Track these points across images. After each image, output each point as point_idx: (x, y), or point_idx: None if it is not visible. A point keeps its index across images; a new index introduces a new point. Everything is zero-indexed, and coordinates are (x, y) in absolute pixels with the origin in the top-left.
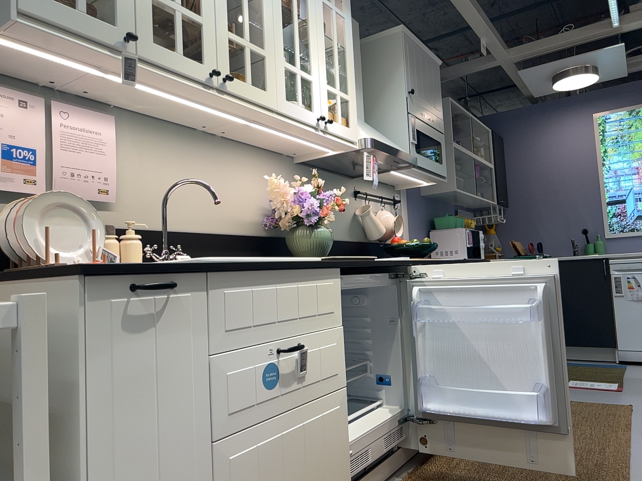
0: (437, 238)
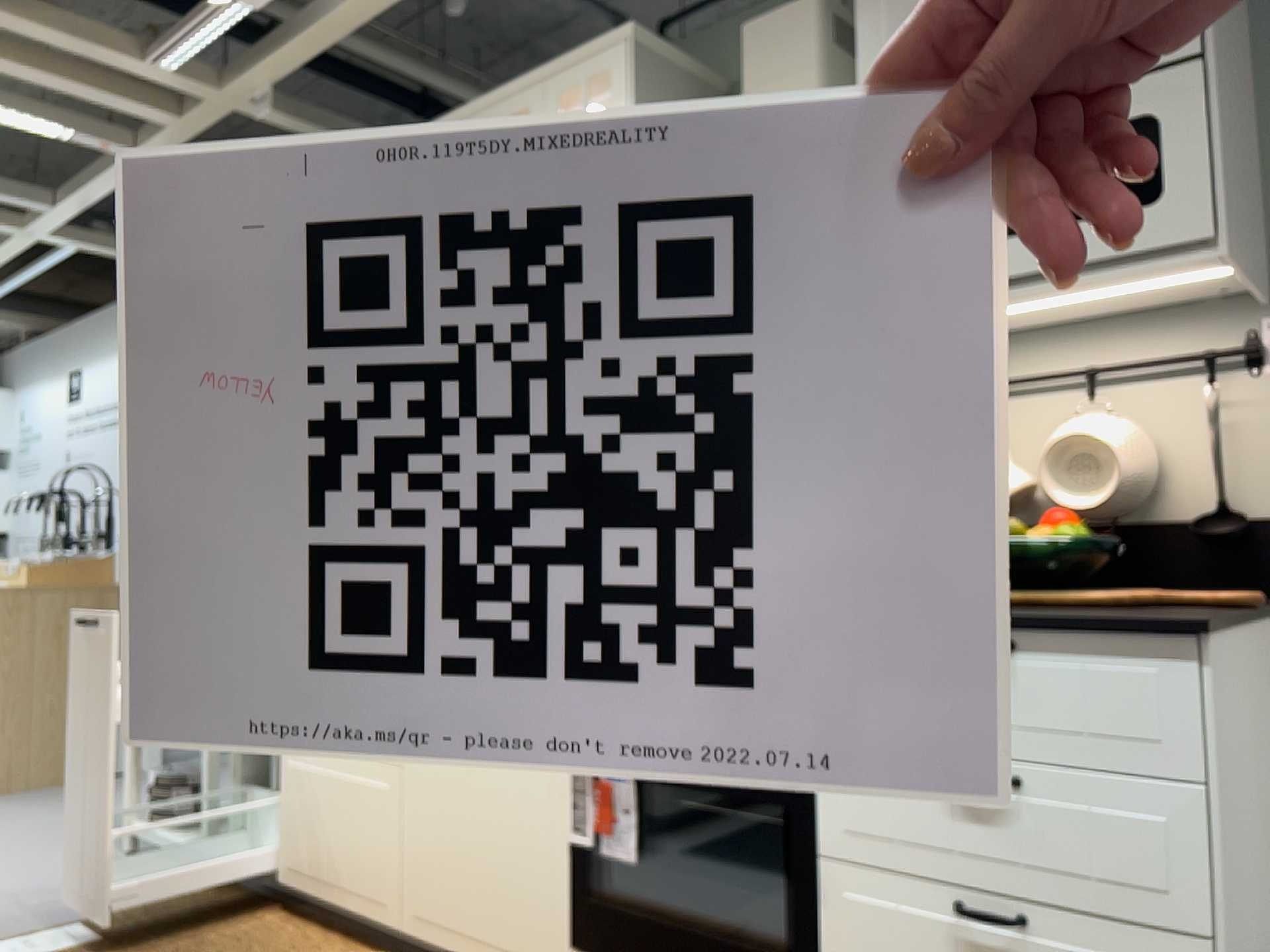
0: None
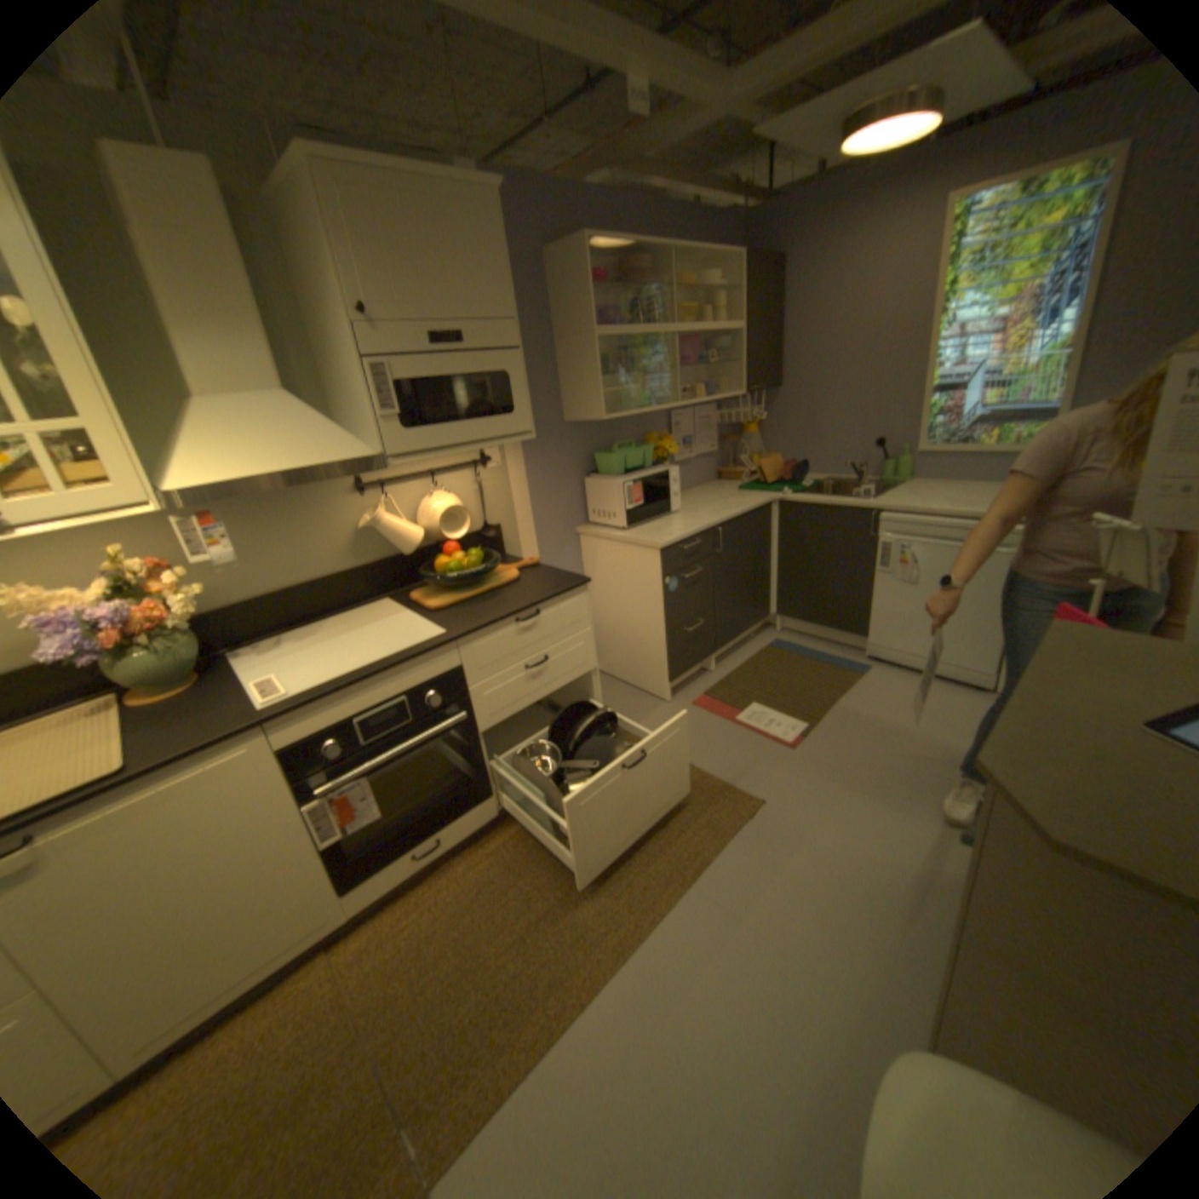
0: (593, 489)
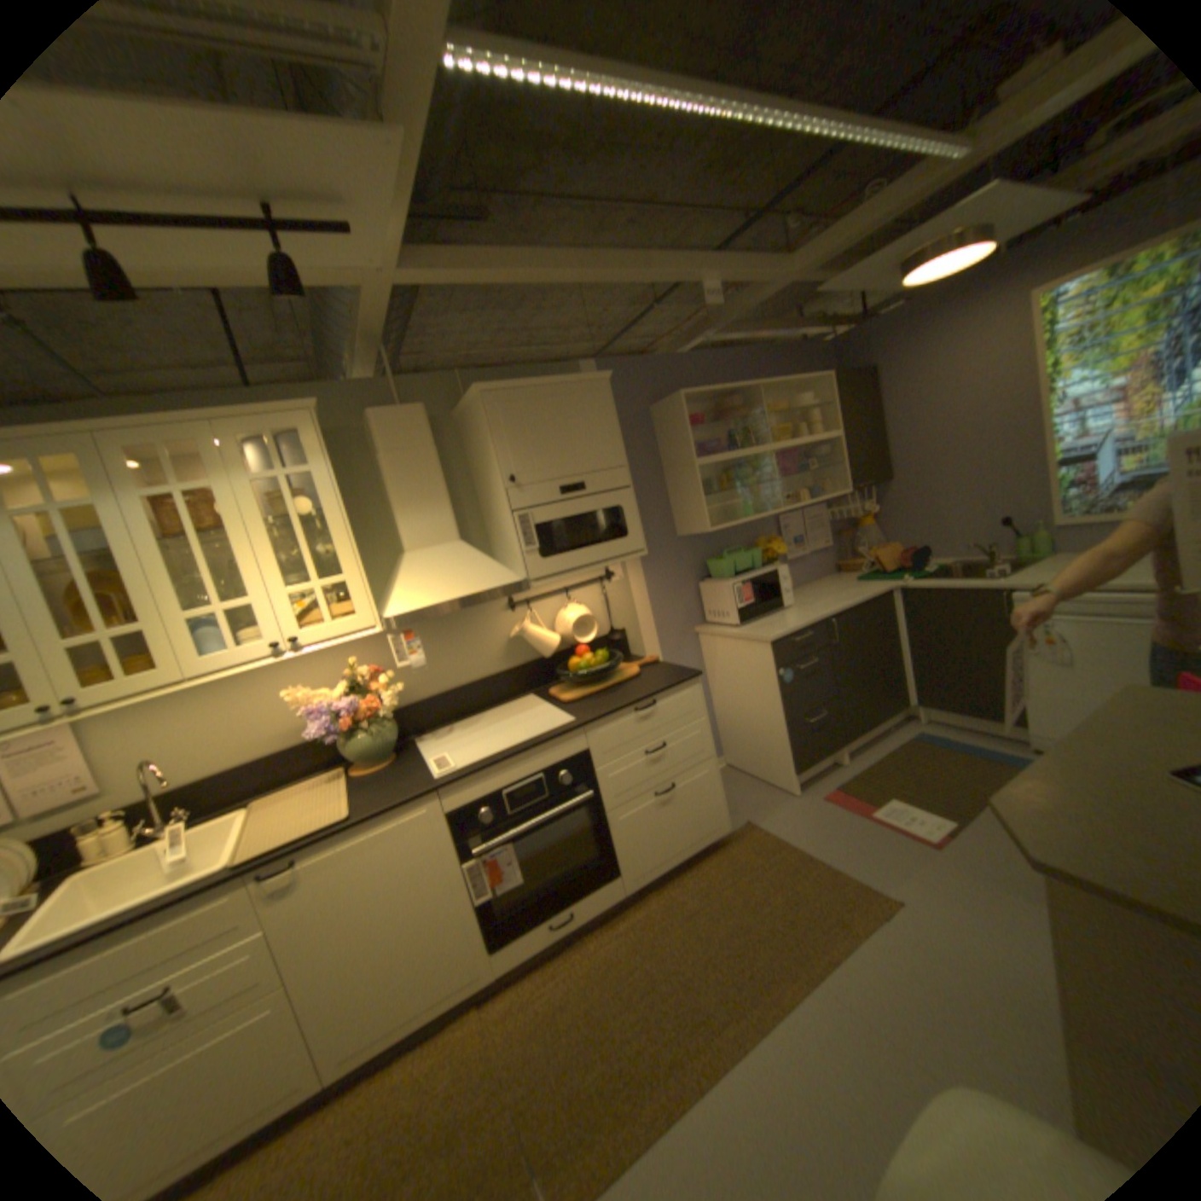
0: (707, 592)
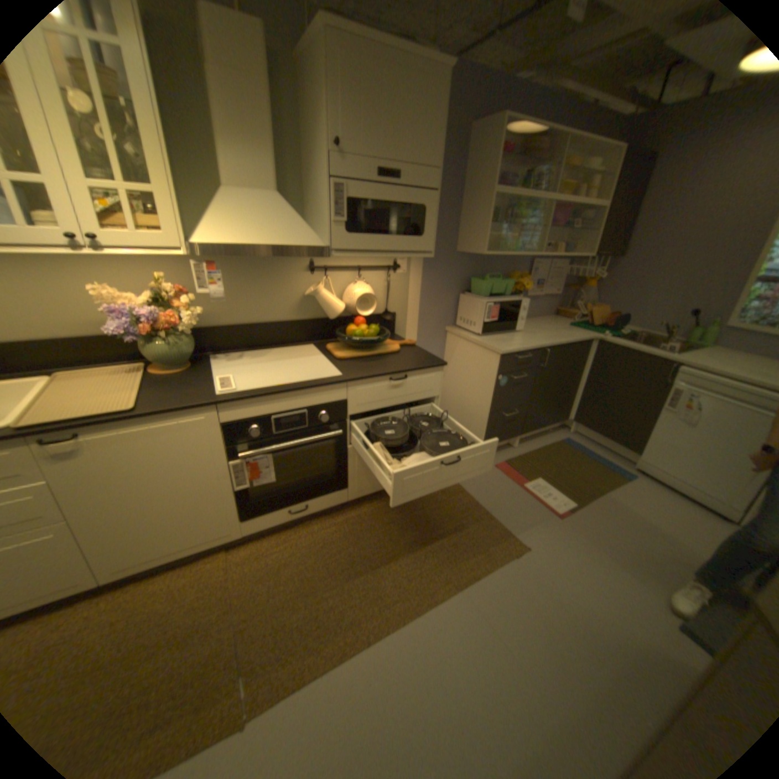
0: (464, 302)
